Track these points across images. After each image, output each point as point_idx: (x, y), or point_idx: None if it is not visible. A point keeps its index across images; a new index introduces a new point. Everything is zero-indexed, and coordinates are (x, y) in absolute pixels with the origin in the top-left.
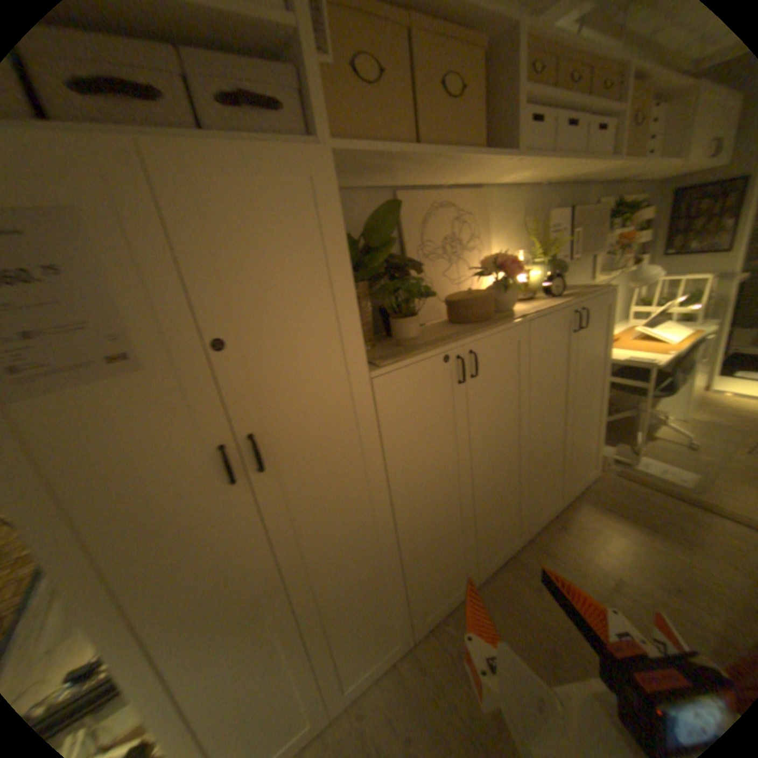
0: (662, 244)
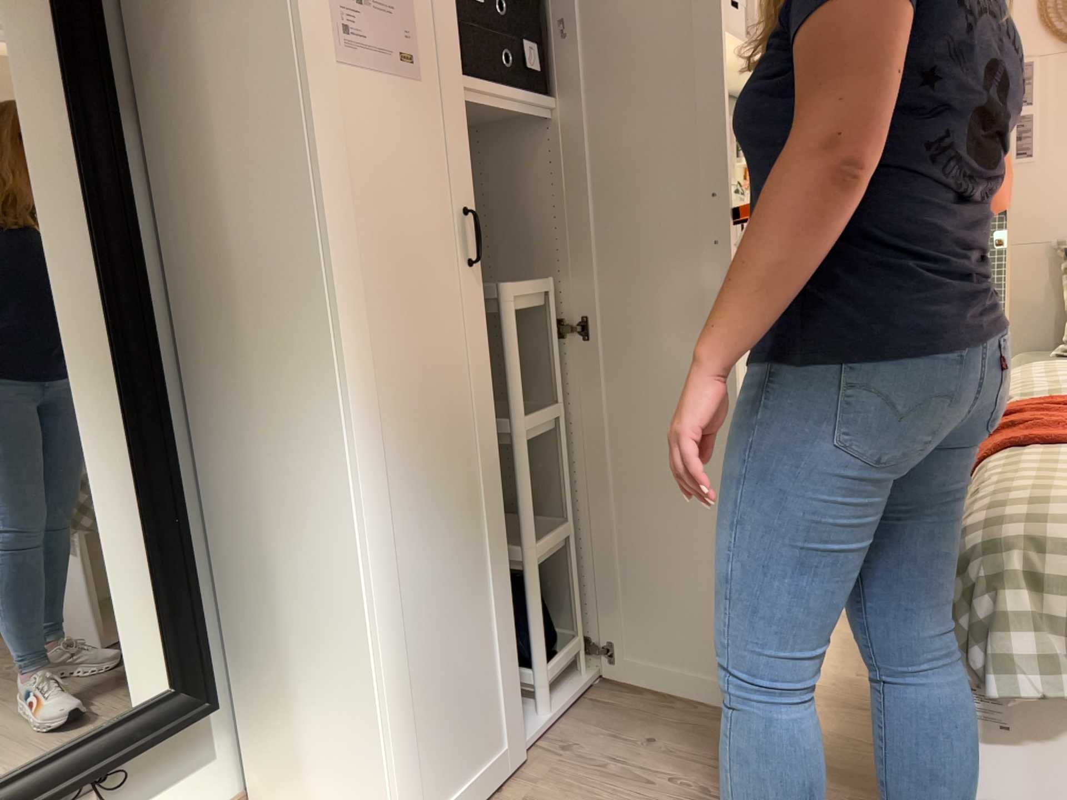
0: None
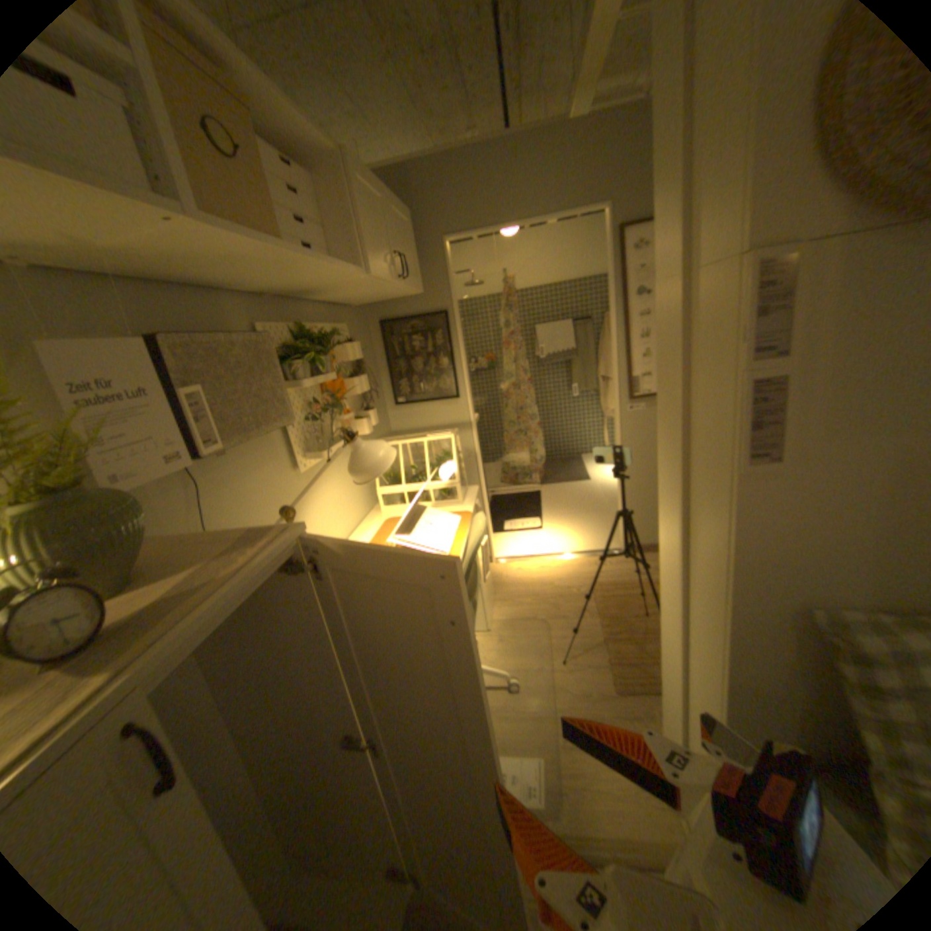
0: (389, 388)
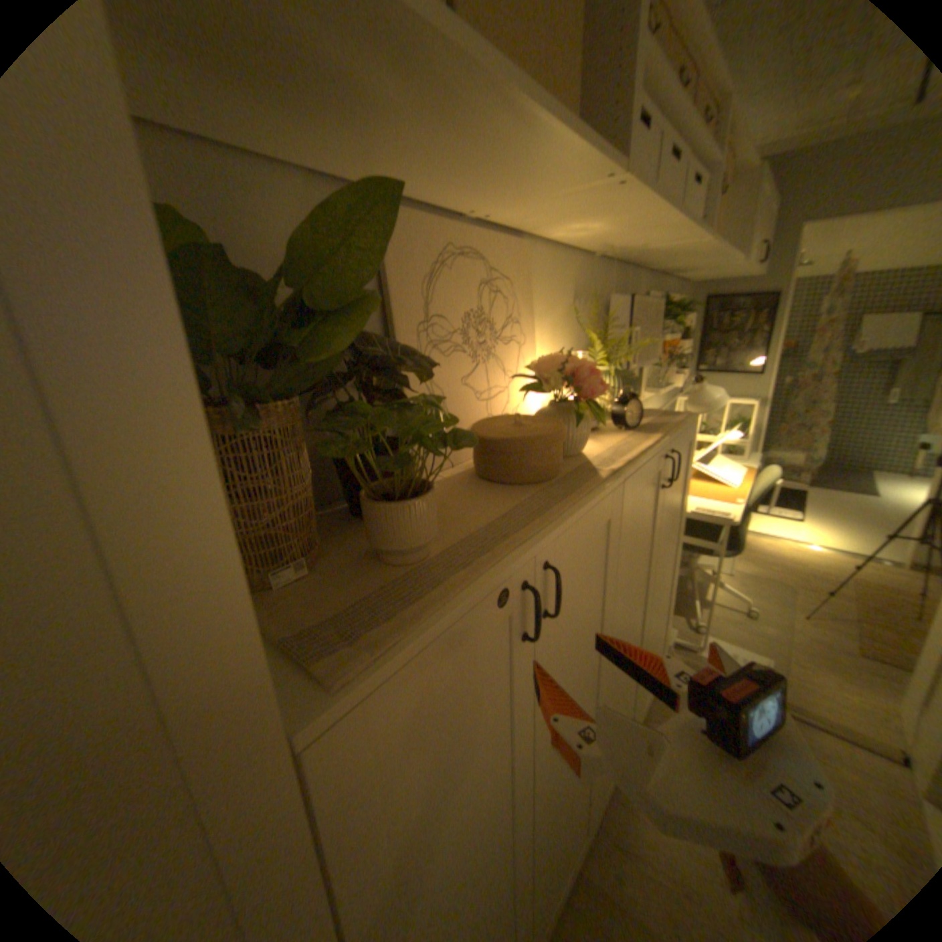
0: (694, 357)
